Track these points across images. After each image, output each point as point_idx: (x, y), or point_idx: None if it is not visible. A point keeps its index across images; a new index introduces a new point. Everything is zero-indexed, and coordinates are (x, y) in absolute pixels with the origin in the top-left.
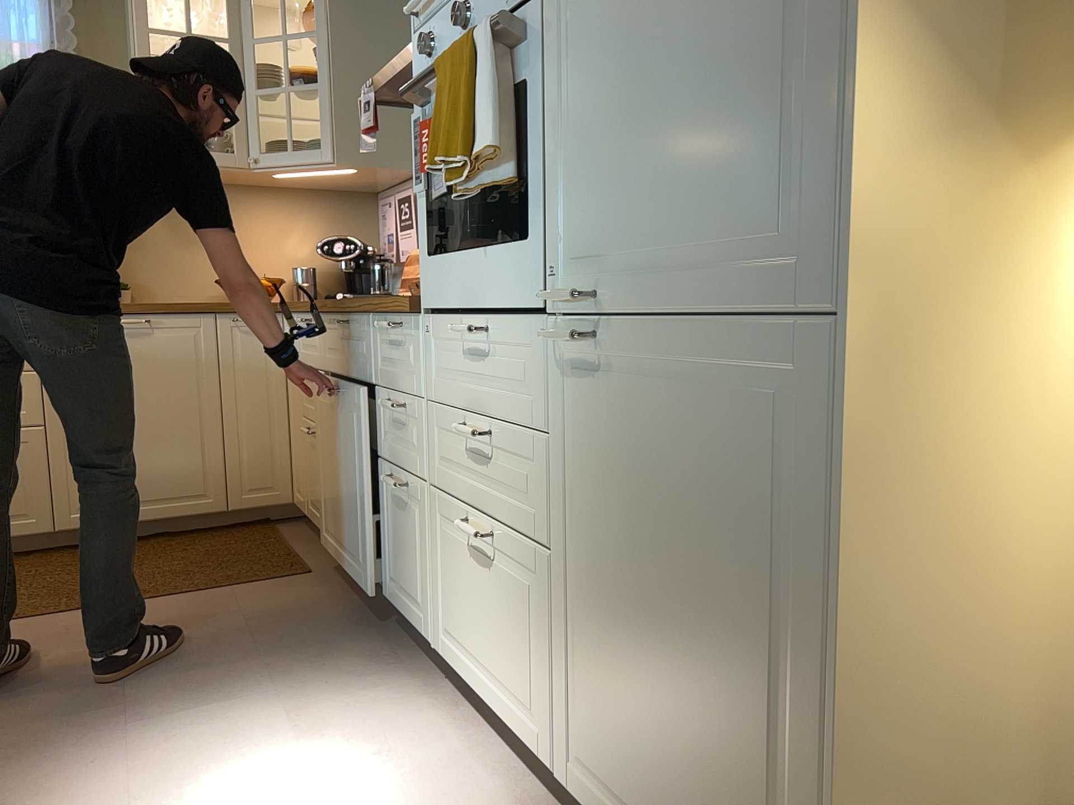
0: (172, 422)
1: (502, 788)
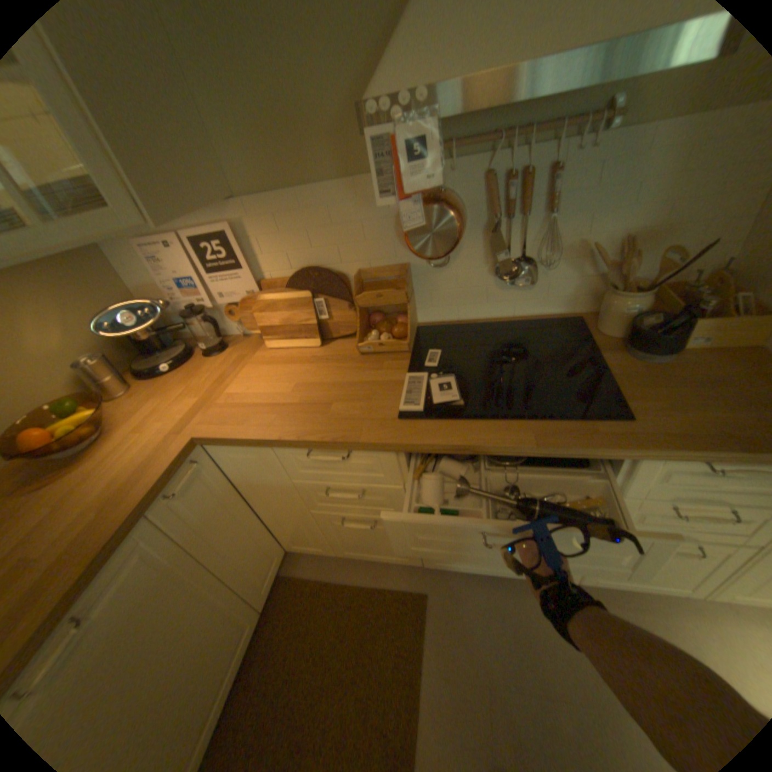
0: (184, 640)
1: None
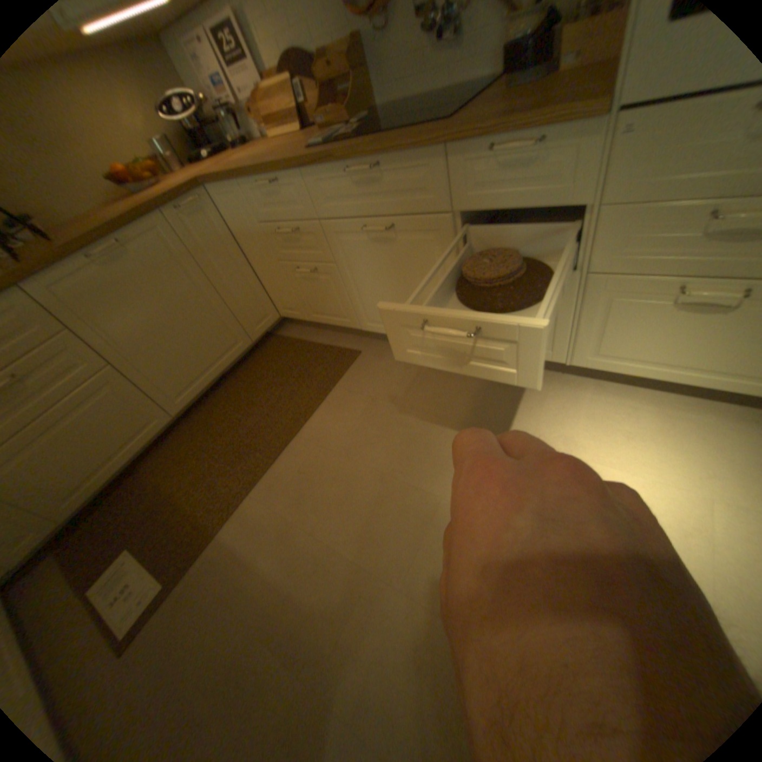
0: (189, 310)
1: (702, 414)
